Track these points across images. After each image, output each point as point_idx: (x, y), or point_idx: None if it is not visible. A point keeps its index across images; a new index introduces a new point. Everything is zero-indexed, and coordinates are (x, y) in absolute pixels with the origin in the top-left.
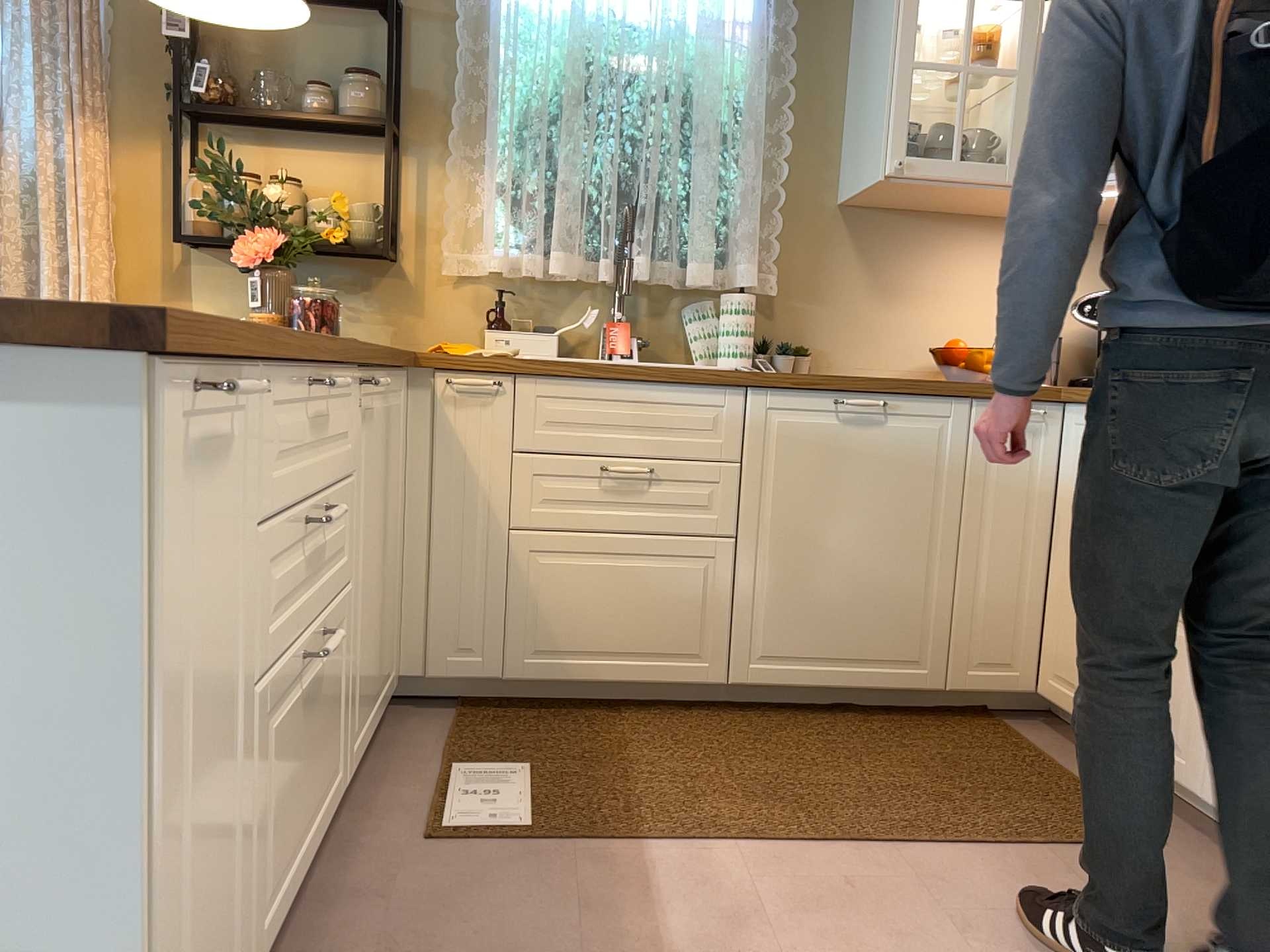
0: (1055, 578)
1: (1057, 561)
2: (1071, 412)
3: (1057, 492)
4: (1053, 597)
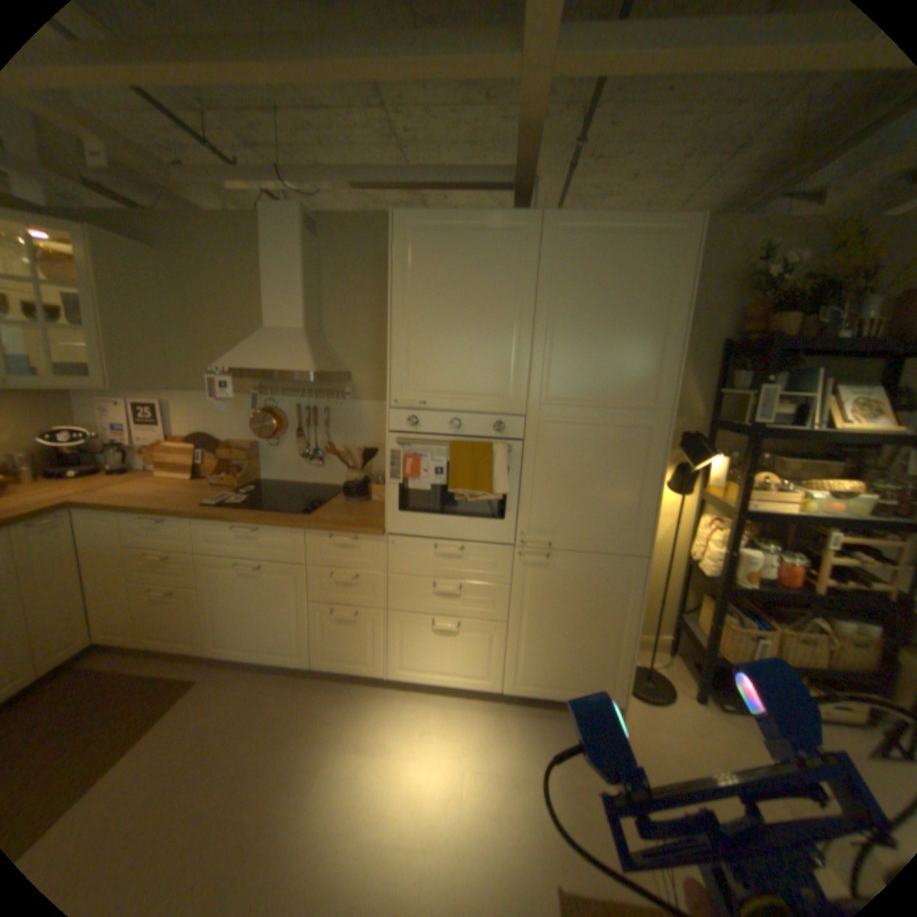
0: (87, 591)
1: (86, 582)
2: (74, 512)
3: (74, 549)
4: (89, 599)
